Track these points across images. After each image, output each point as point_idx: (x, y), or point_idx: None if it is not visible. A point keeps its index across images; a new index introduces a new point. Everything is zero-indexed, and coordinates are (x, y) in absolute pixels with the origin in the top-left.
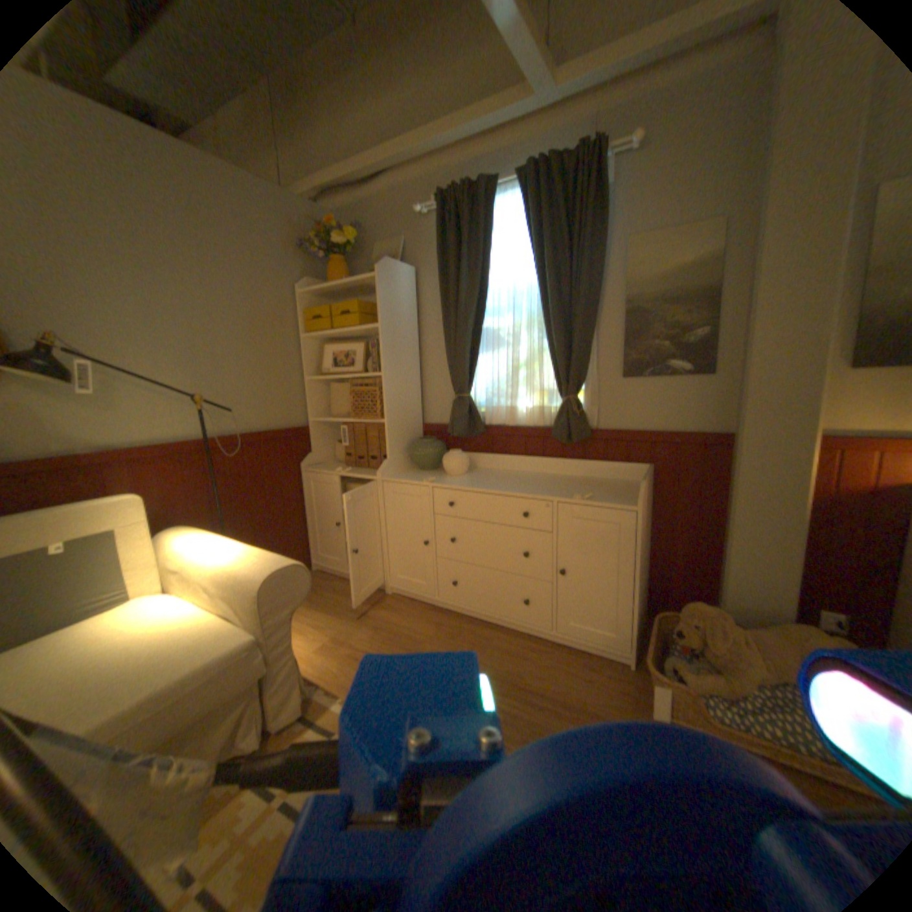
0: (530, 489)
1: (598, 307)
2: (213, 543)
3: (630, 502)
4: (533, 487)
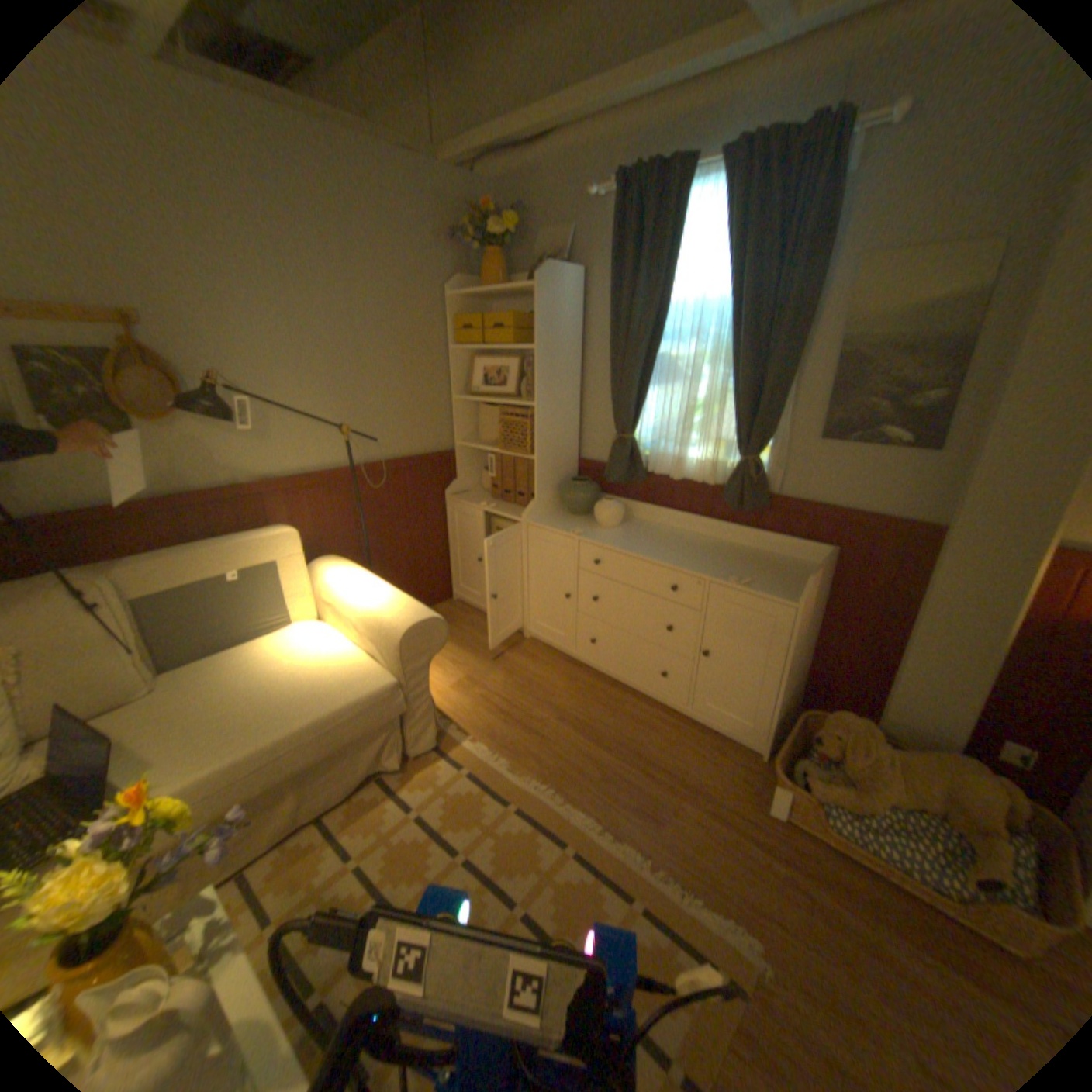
0: (684, 561)
1: (806, 346)
2: (361, 582)
3: (792, 597)
4: (689, 558)
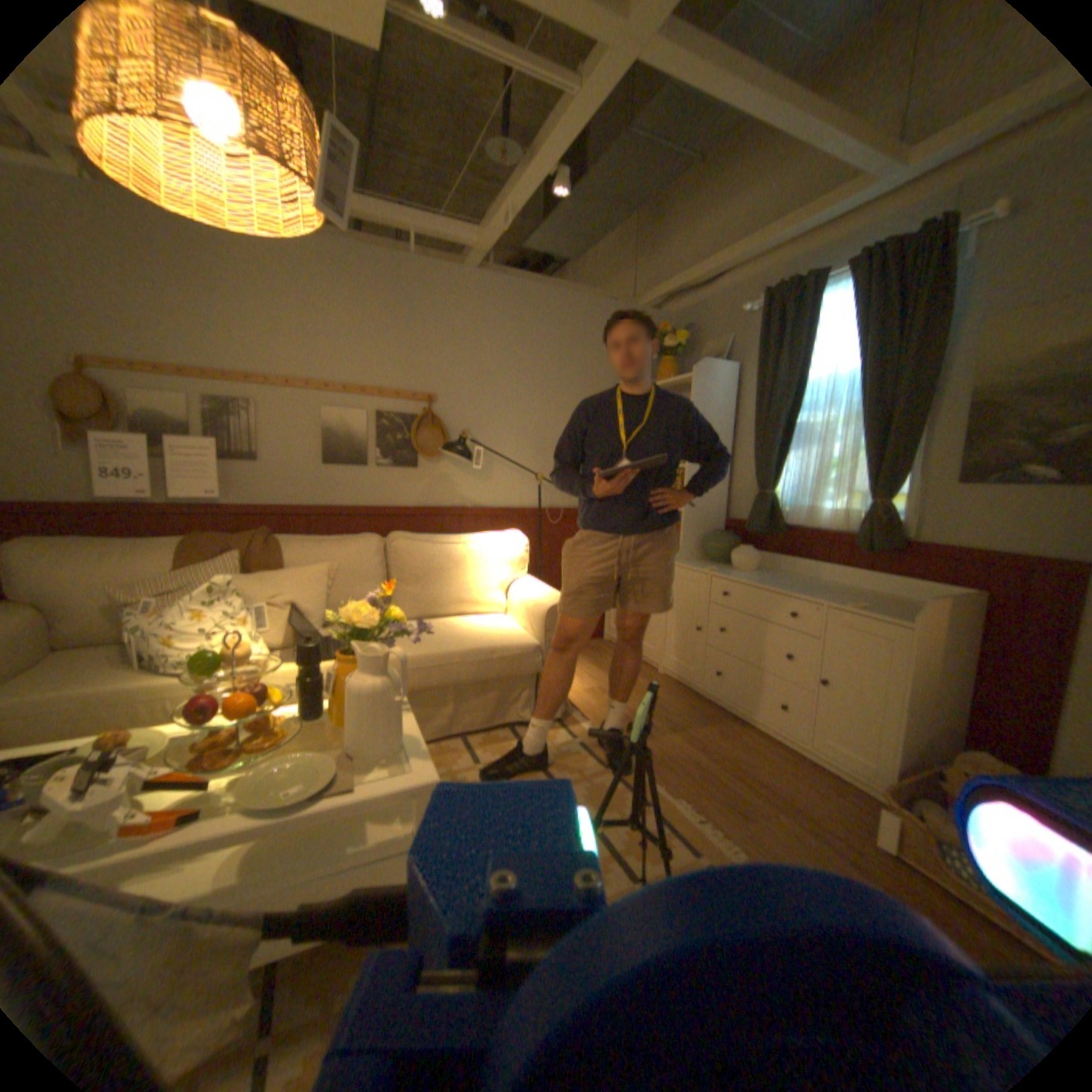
0: (808, 593)
1: (937, 401)
2: (529, 581)
3: (913, 621)
4: (814, 592)
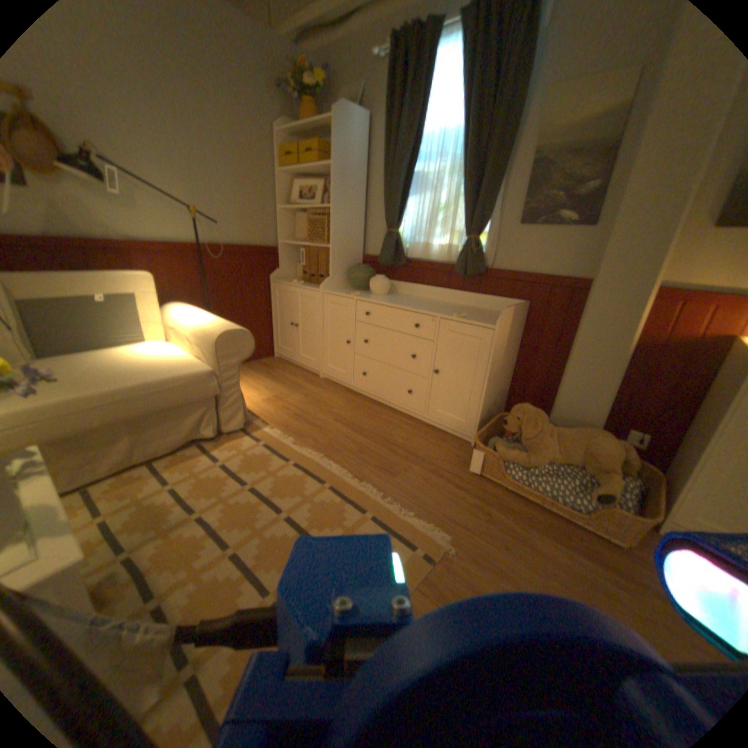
0: (425, 308)
1: (512, 157)
2: (196, 312)
3: (493, 323)
4: (429, 308)
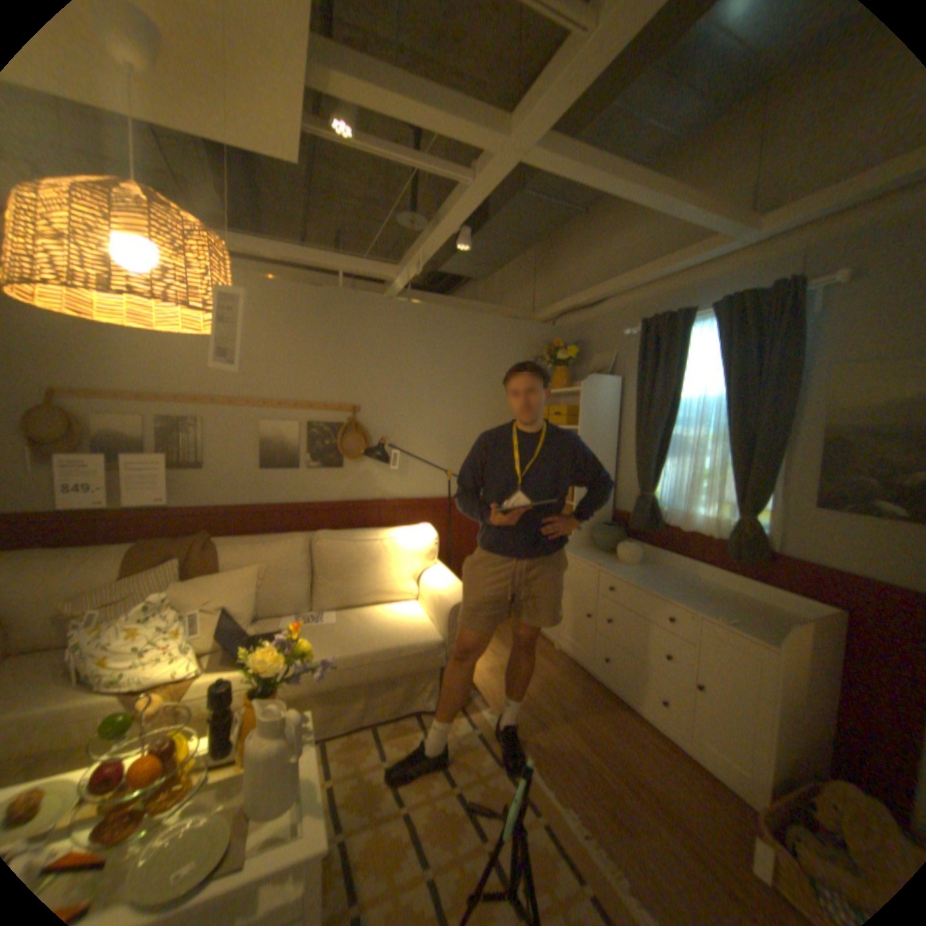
0: (684, 598)
1: (794, 432)
2: (437, 572)
3: (779, 644)
4: (690, 597)
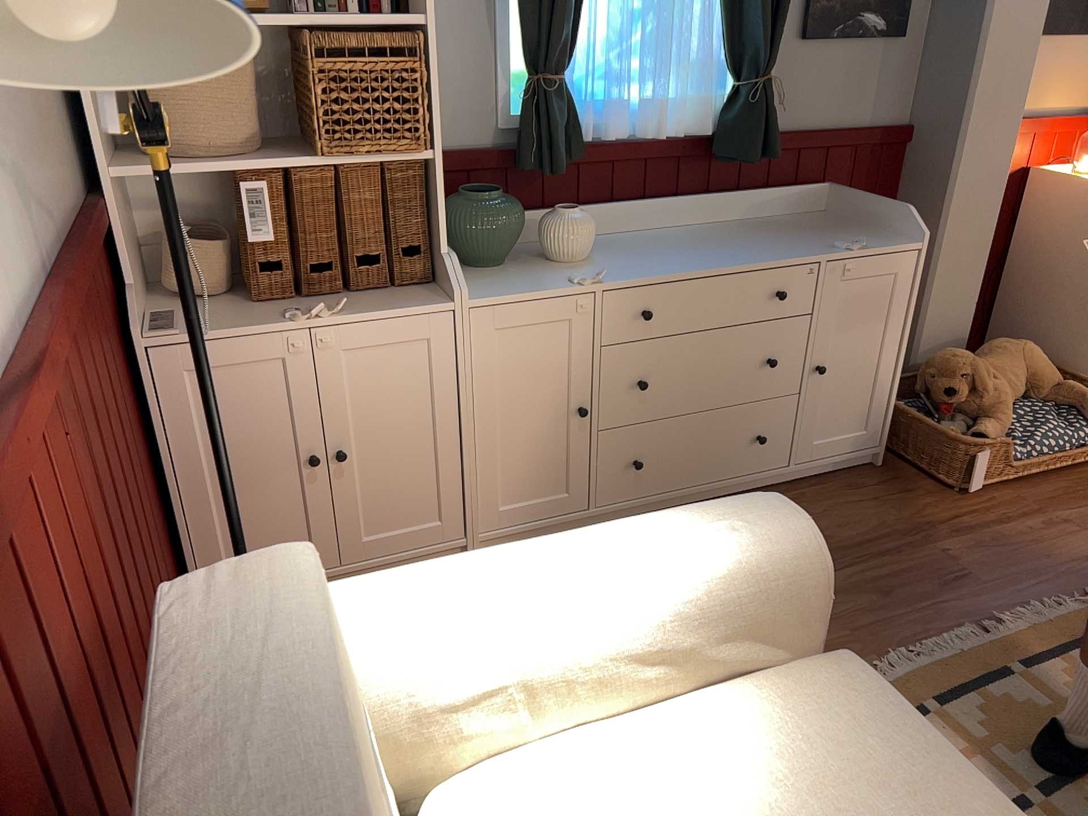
0: (764, 253)
1: None
2: (518, 572)
3: (901, 240)
4: (753, 249)
